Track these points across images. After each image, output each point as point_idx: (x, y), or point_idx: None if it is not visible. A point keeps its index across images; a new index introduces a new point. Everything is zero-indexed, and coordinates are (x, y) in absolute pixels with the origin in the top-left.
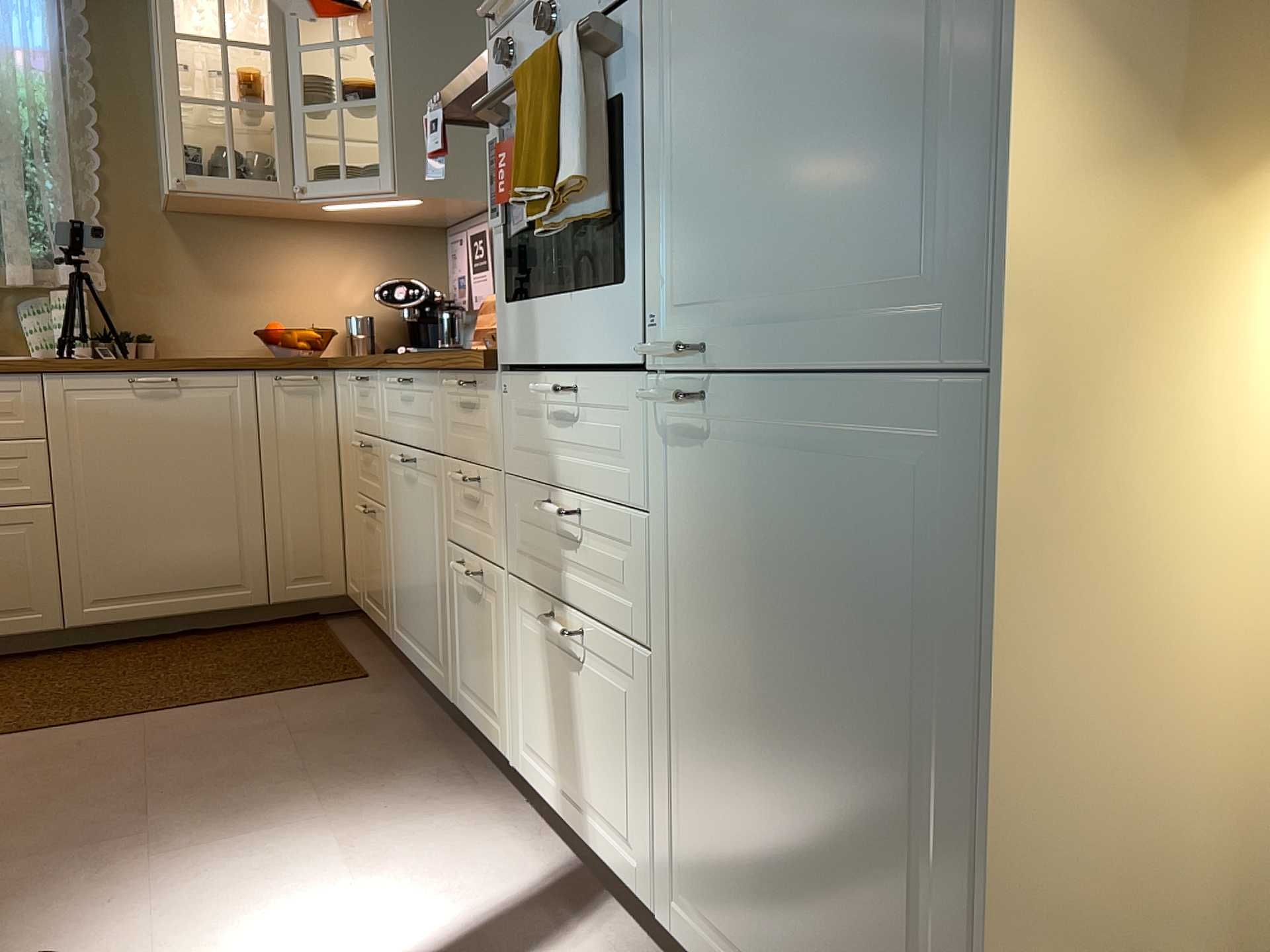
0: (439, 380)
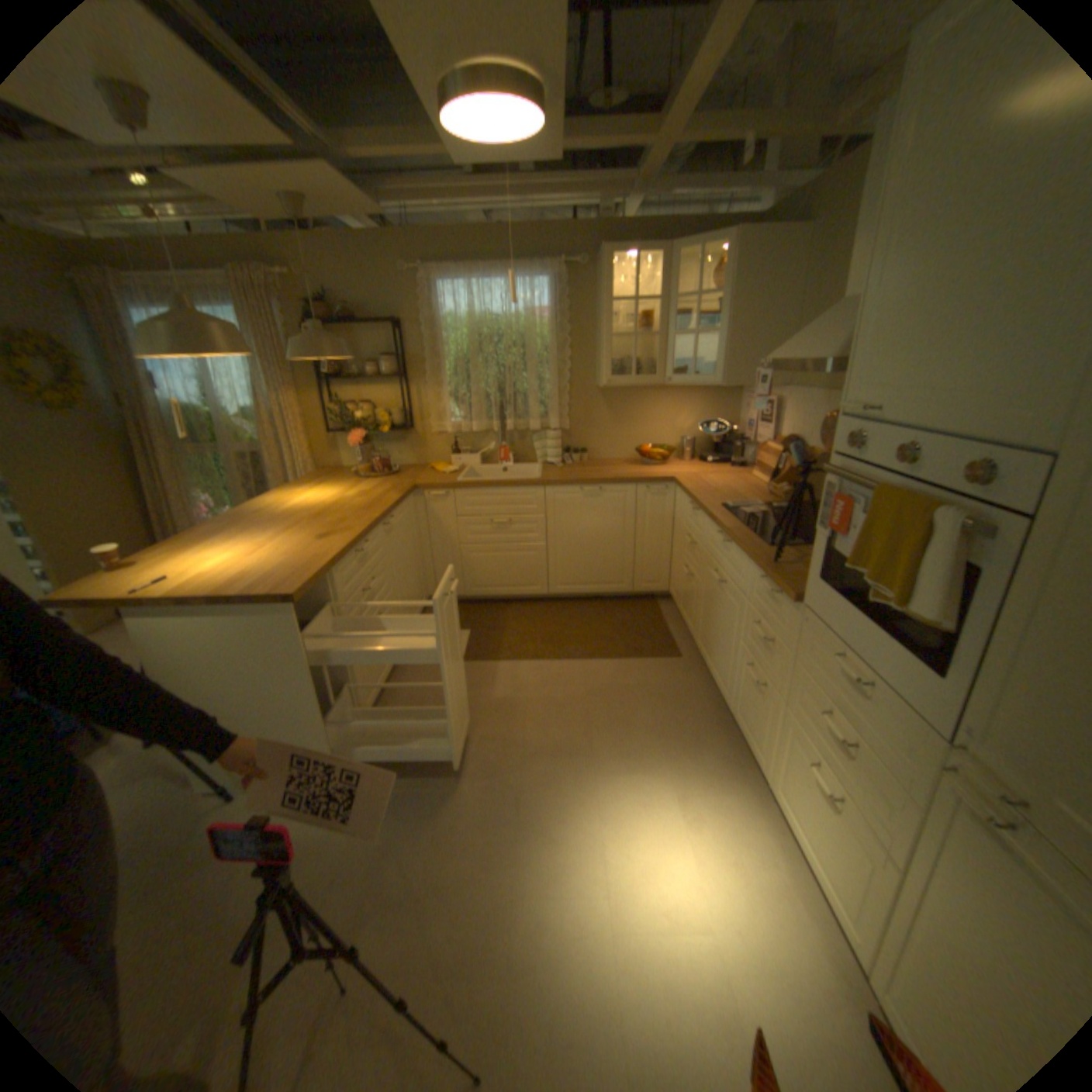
0: (751, 563)
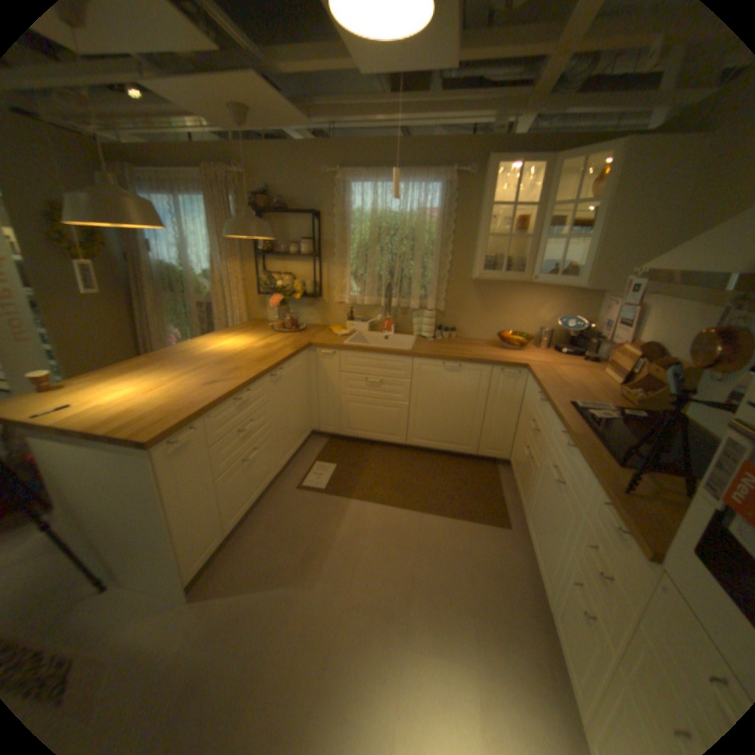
0: (598, 480)
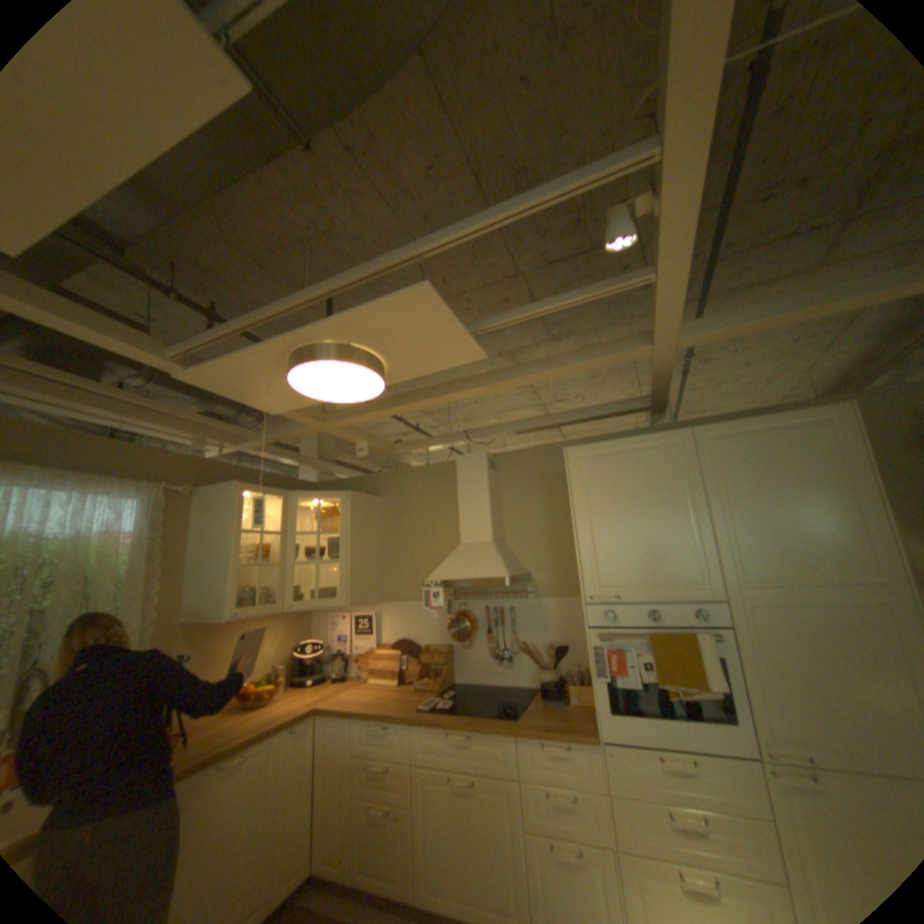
0: (515, 743)
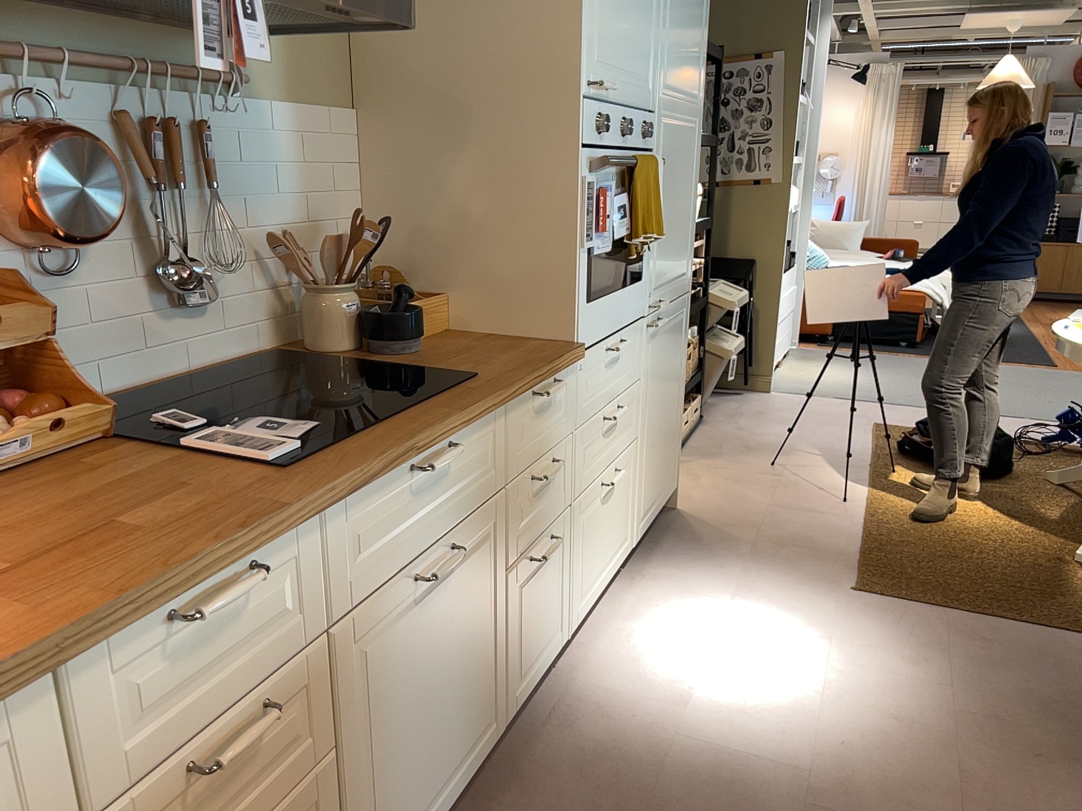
0: (506, 408)
